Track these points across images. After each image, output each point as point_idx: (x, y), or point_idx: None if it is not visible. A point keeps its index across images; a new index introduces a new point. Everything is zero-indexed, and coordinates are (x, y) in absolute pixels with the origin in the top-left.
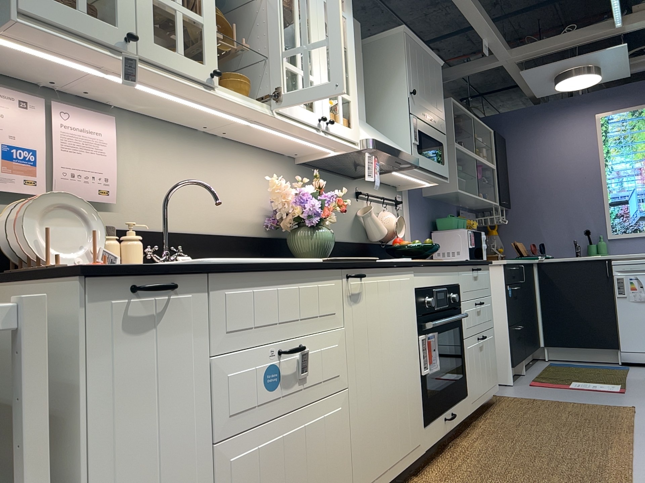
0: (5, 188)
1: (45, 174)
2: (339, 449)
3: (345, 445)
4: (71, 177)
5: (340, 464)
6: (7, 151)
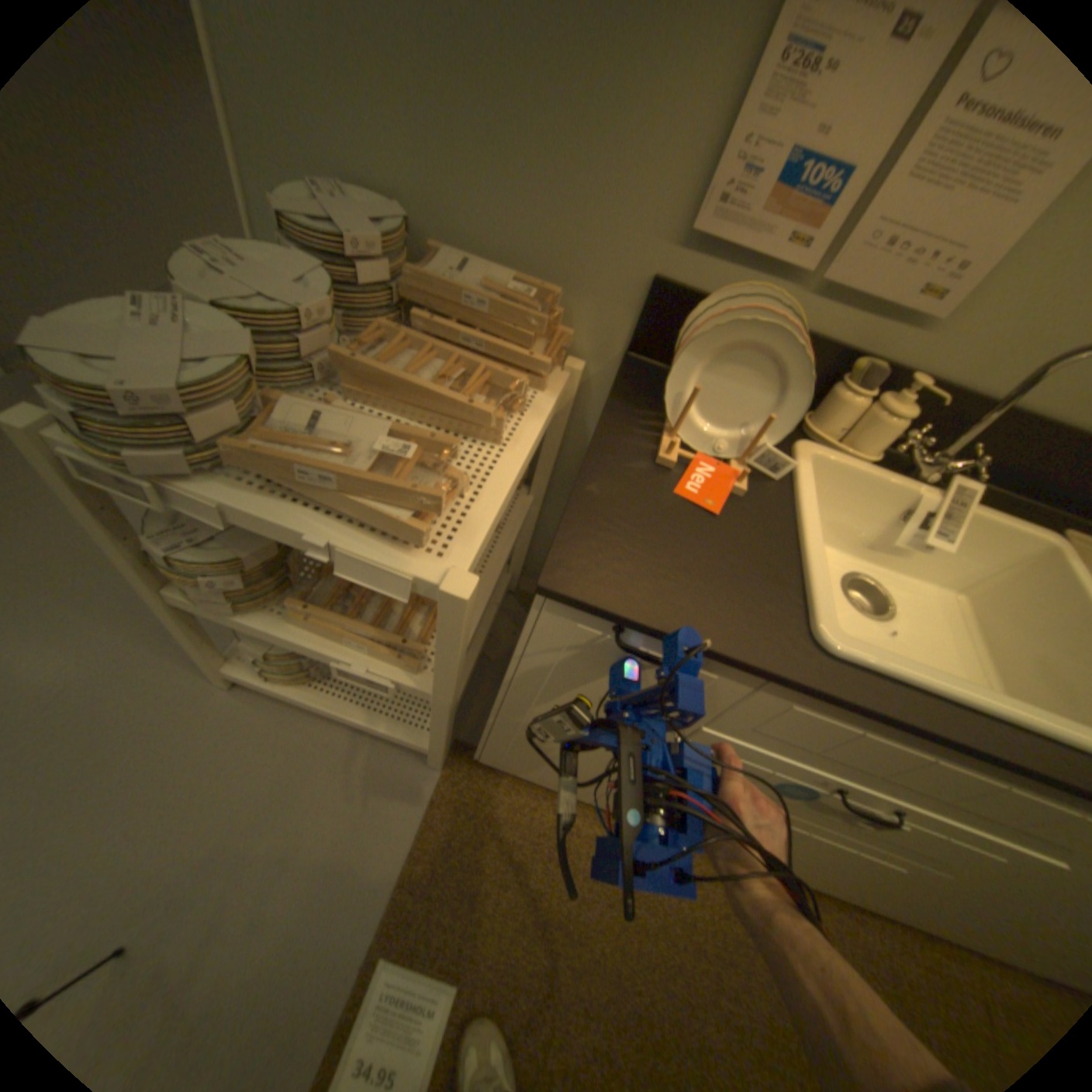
0: (756, 241)
1: (841, 224)
2: (857, 877)
3: (873, 883)
4: (888, 242)
5: (841, 879)
6: (796, 164)
